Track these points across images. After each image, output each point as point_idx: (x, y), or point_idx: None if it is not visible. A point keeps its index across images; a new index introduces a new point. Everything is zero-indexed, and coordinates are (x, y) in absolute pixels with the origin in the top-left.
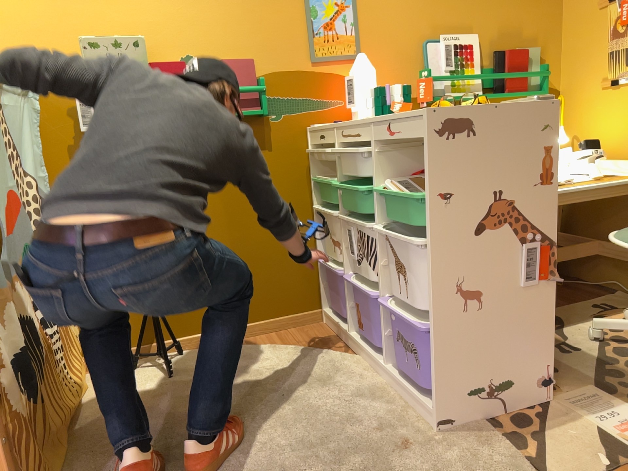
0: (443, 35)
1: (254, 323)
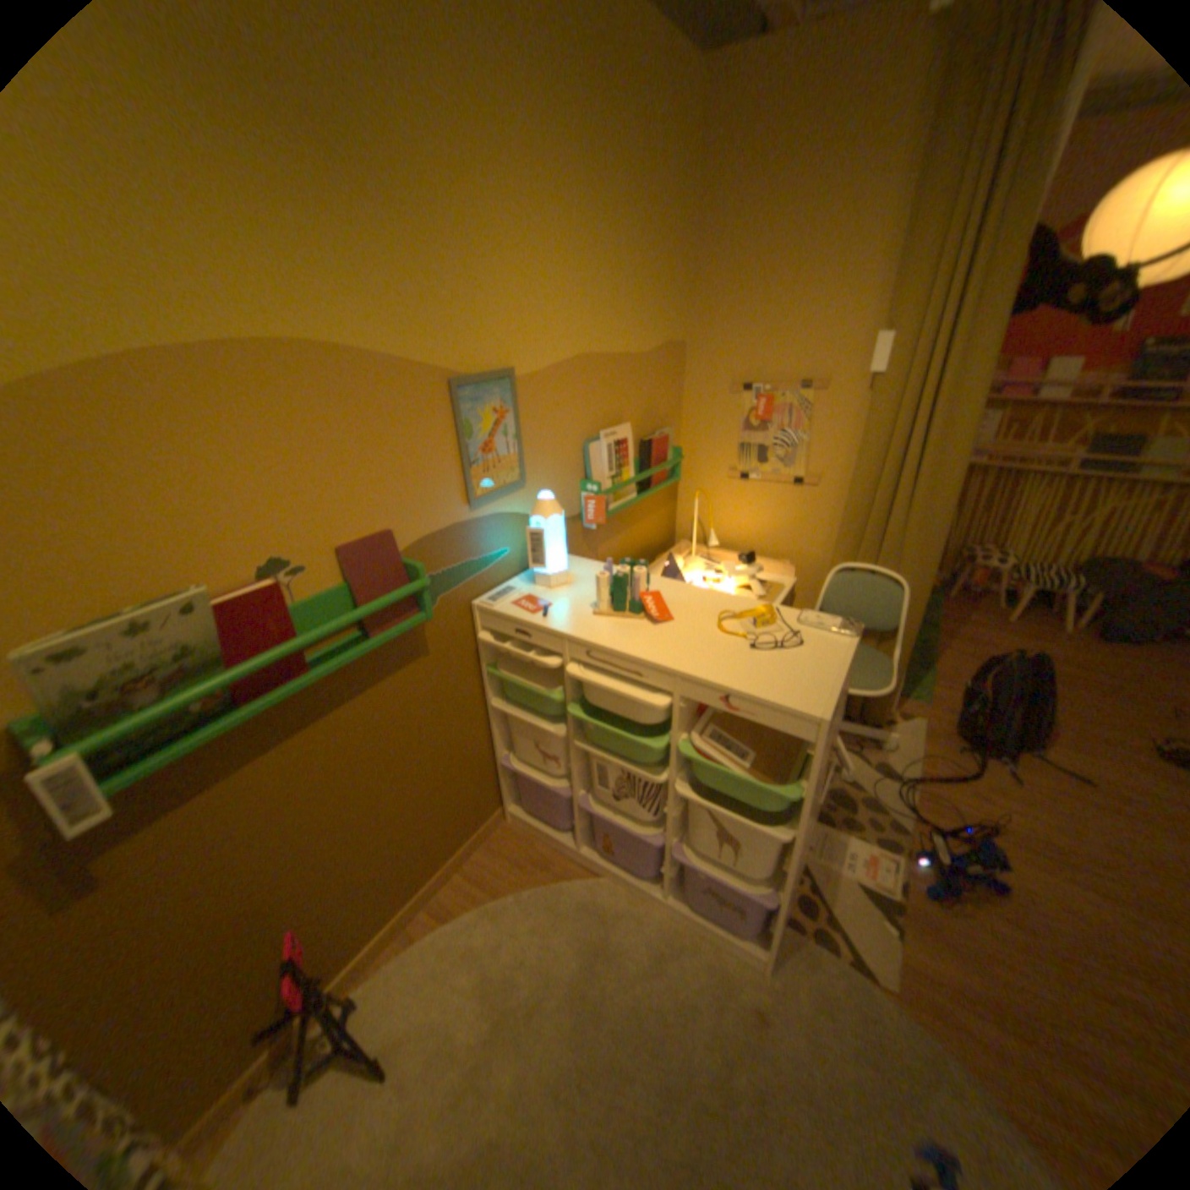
0: (601, 428)
1: (431, 880)
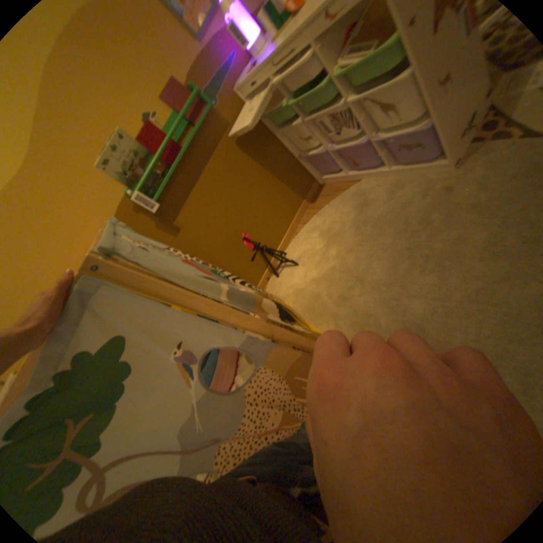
0: None
1: (297, 213)
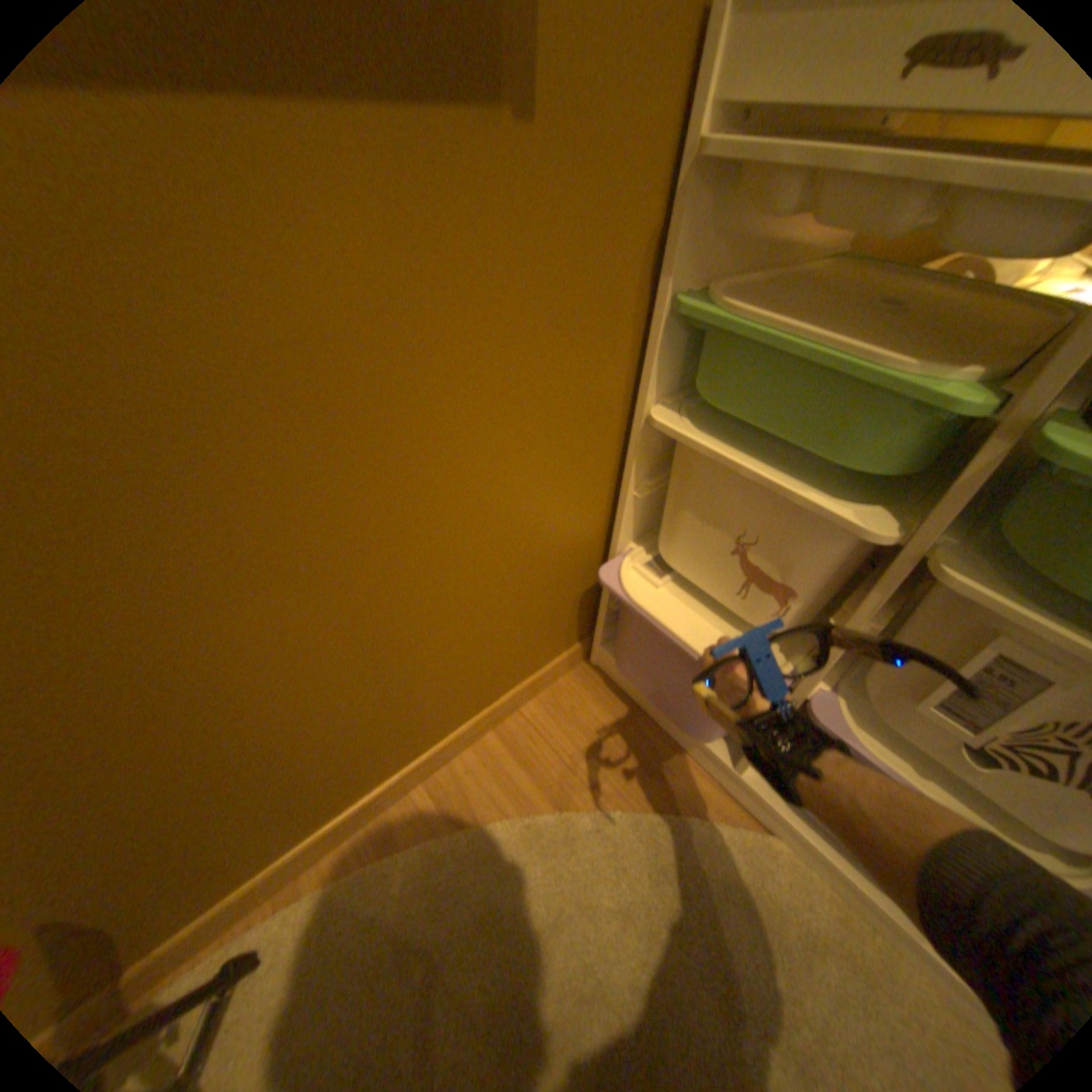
0: None
1: (449, 739)
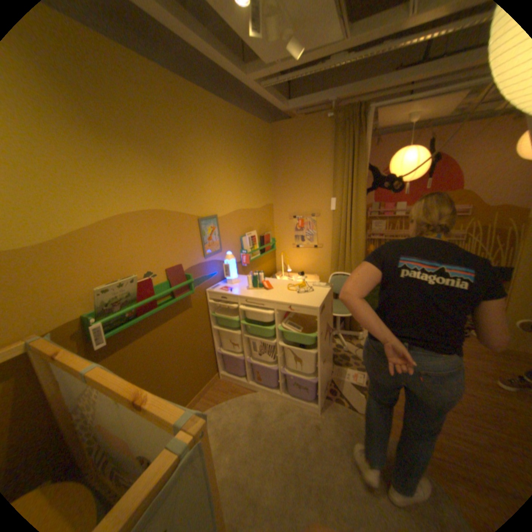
0: (245, 232)
1: (193, 399)
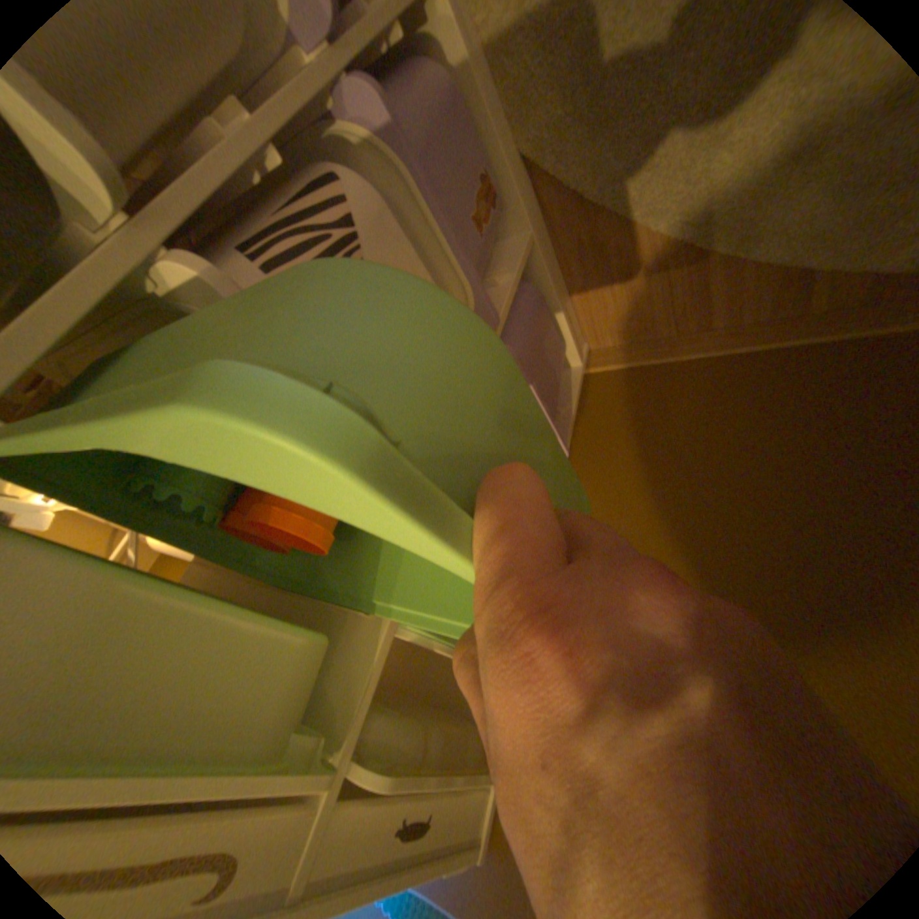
0: None
1: (774, 342)
